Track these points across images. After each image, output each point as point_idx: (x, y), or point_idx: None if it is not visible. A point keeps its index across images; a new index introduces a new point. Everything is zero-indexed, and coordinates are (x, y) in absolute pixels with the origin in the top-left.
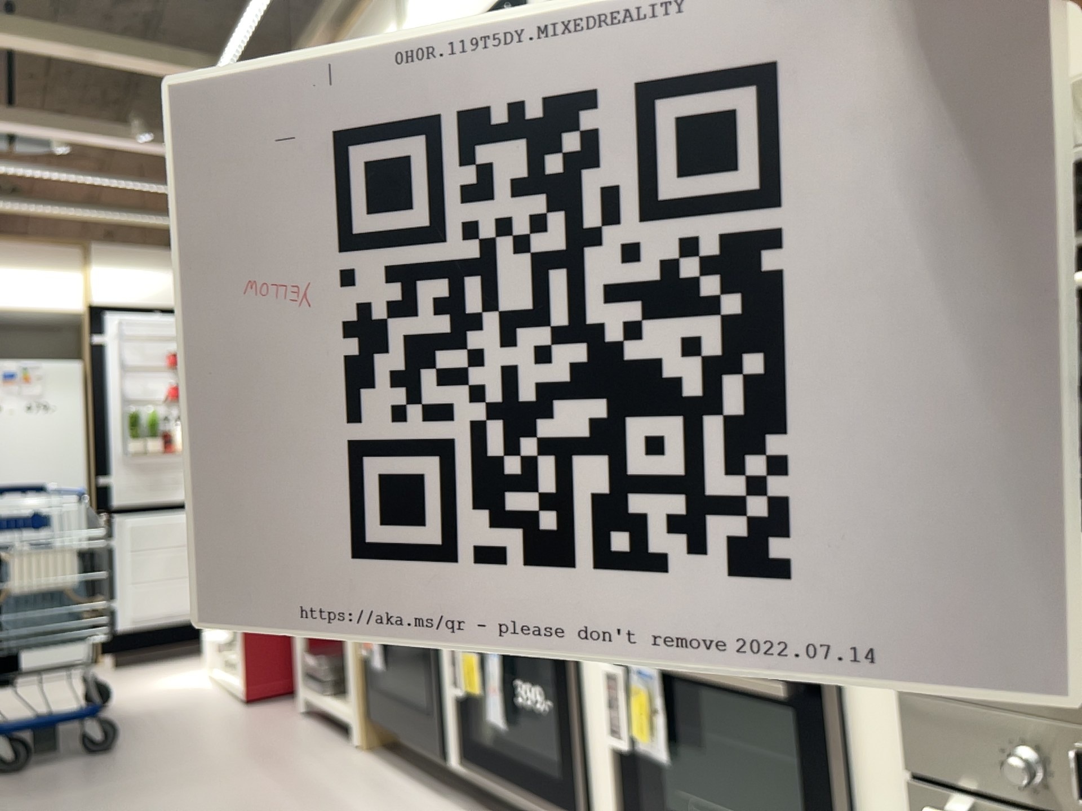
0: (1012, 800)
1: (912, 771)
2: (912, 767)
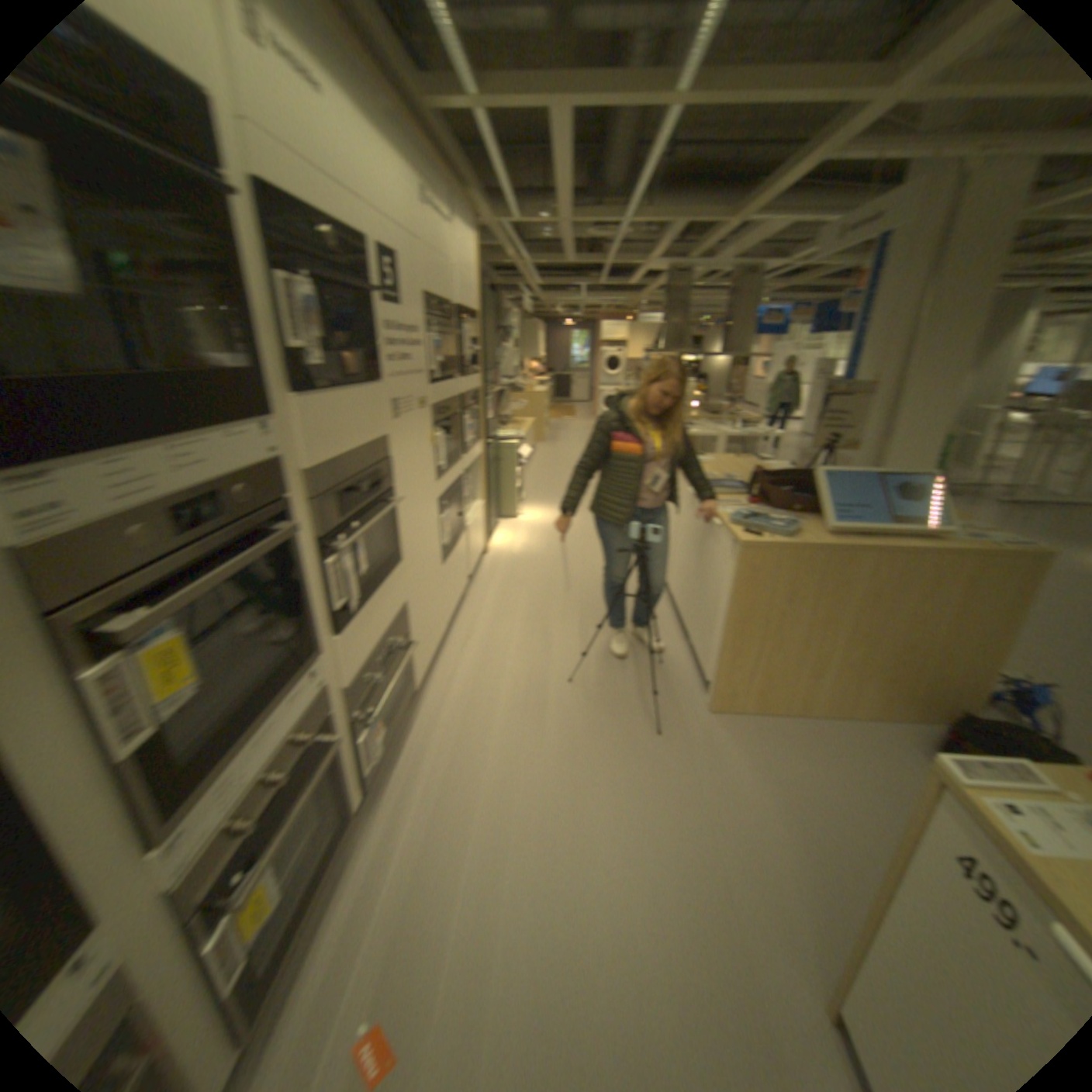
0: (371, 696)
1: (355, 722)
2: (348, 725)
